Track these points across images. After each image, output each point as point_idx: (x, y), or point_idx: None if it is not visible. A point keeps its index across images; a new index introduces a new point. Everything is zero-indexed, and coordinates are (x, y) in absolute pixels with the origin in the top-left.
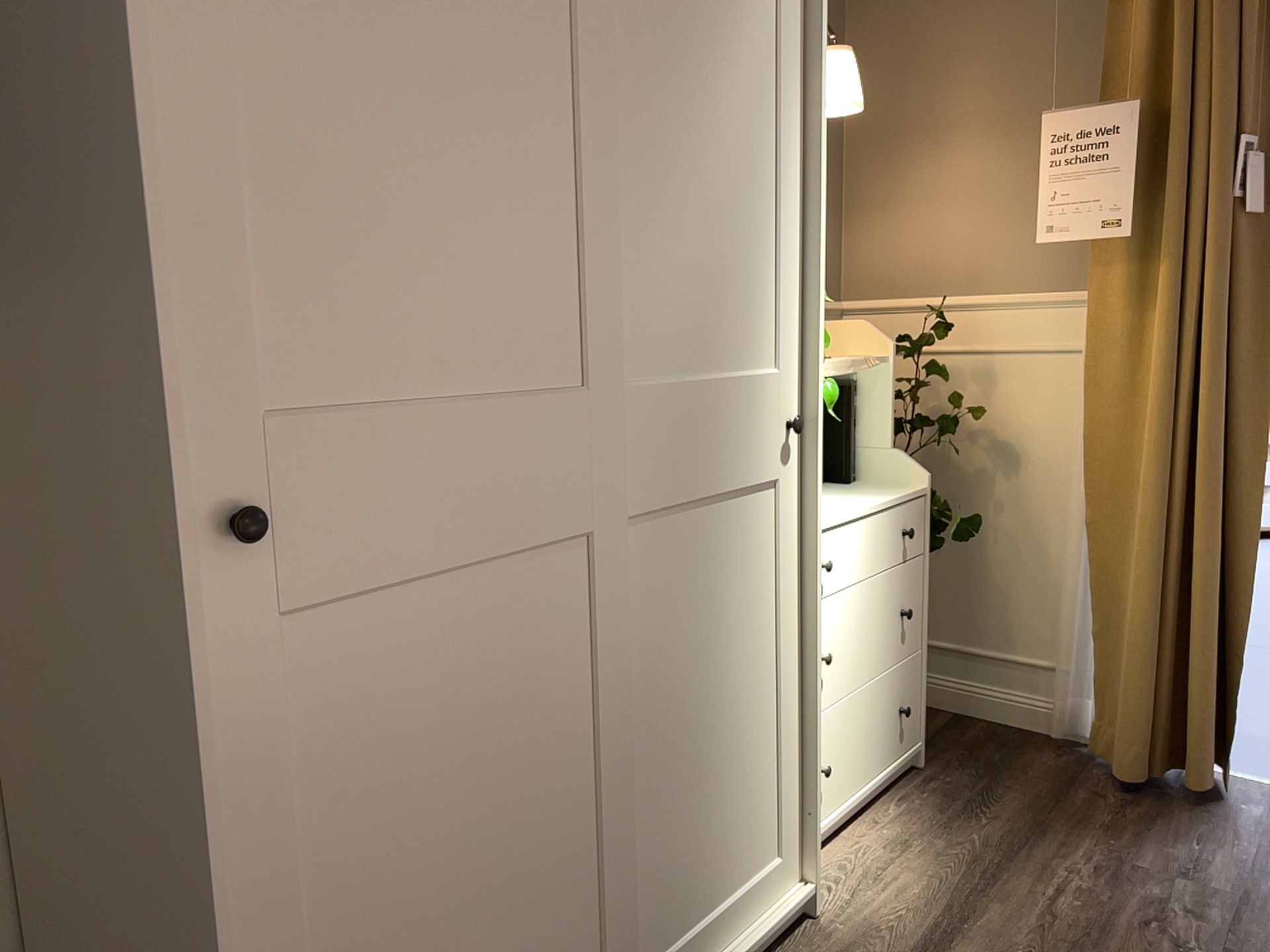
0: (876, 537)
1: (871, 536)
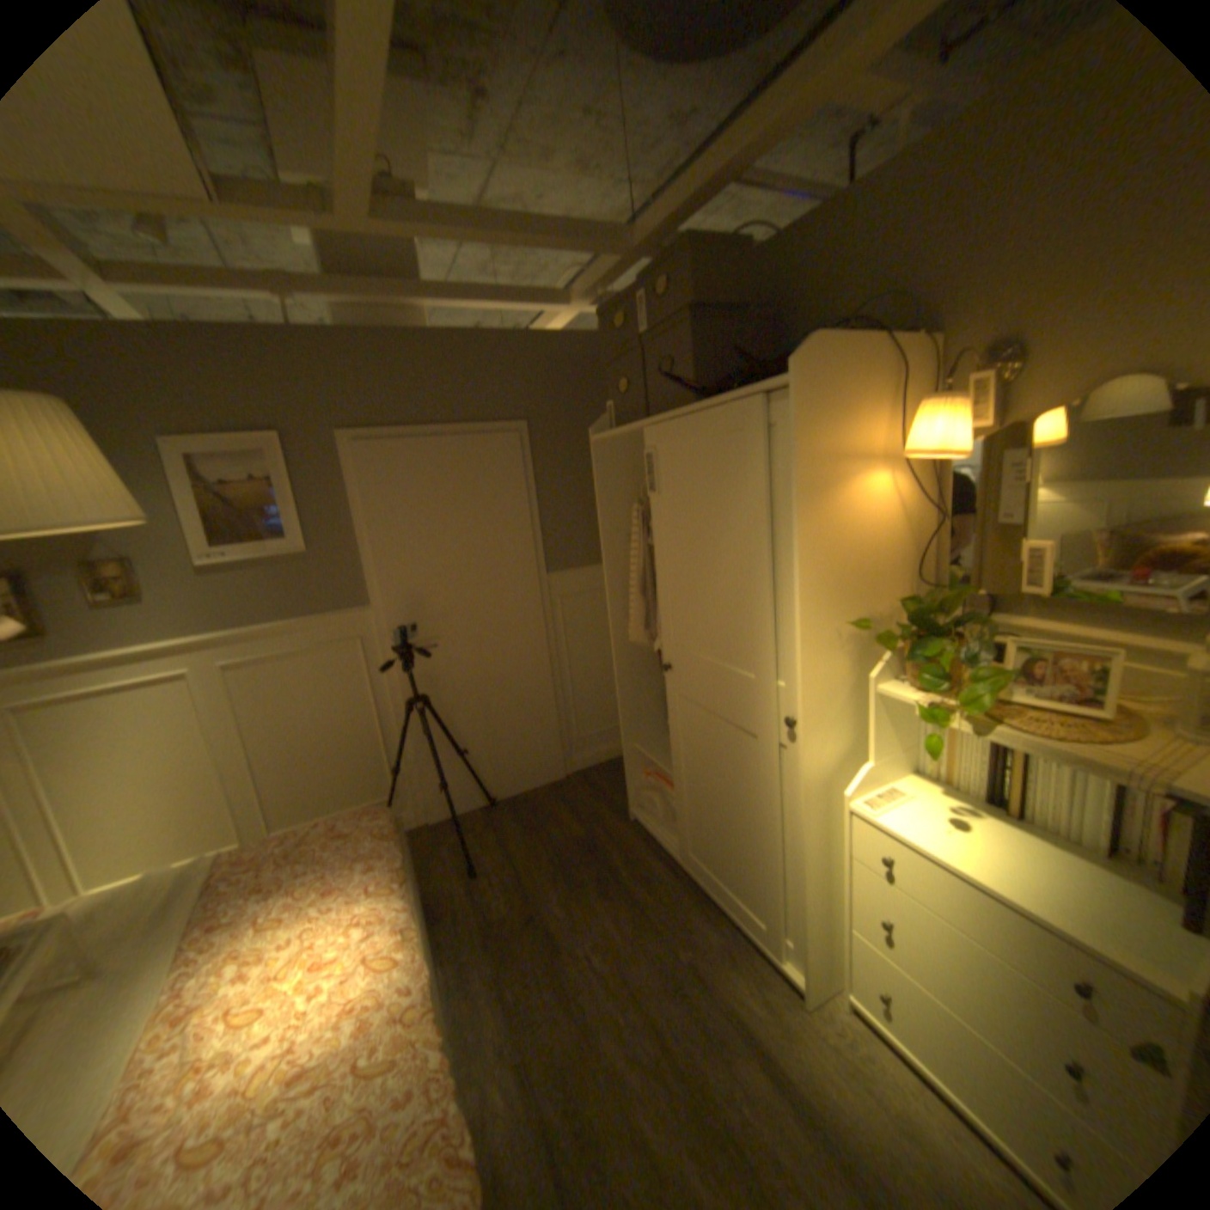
0: (996, 924)
1: (984, 913)
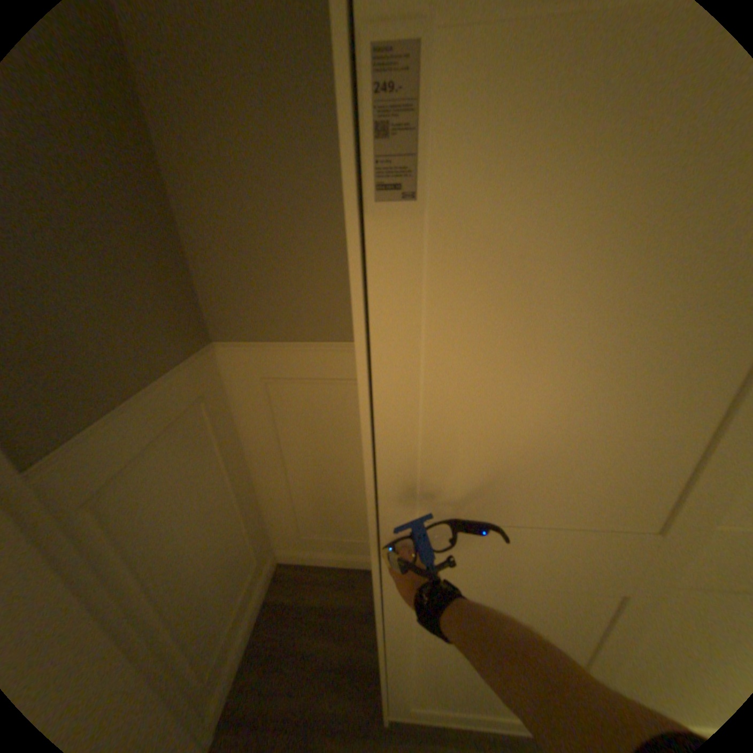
0: None
1: None
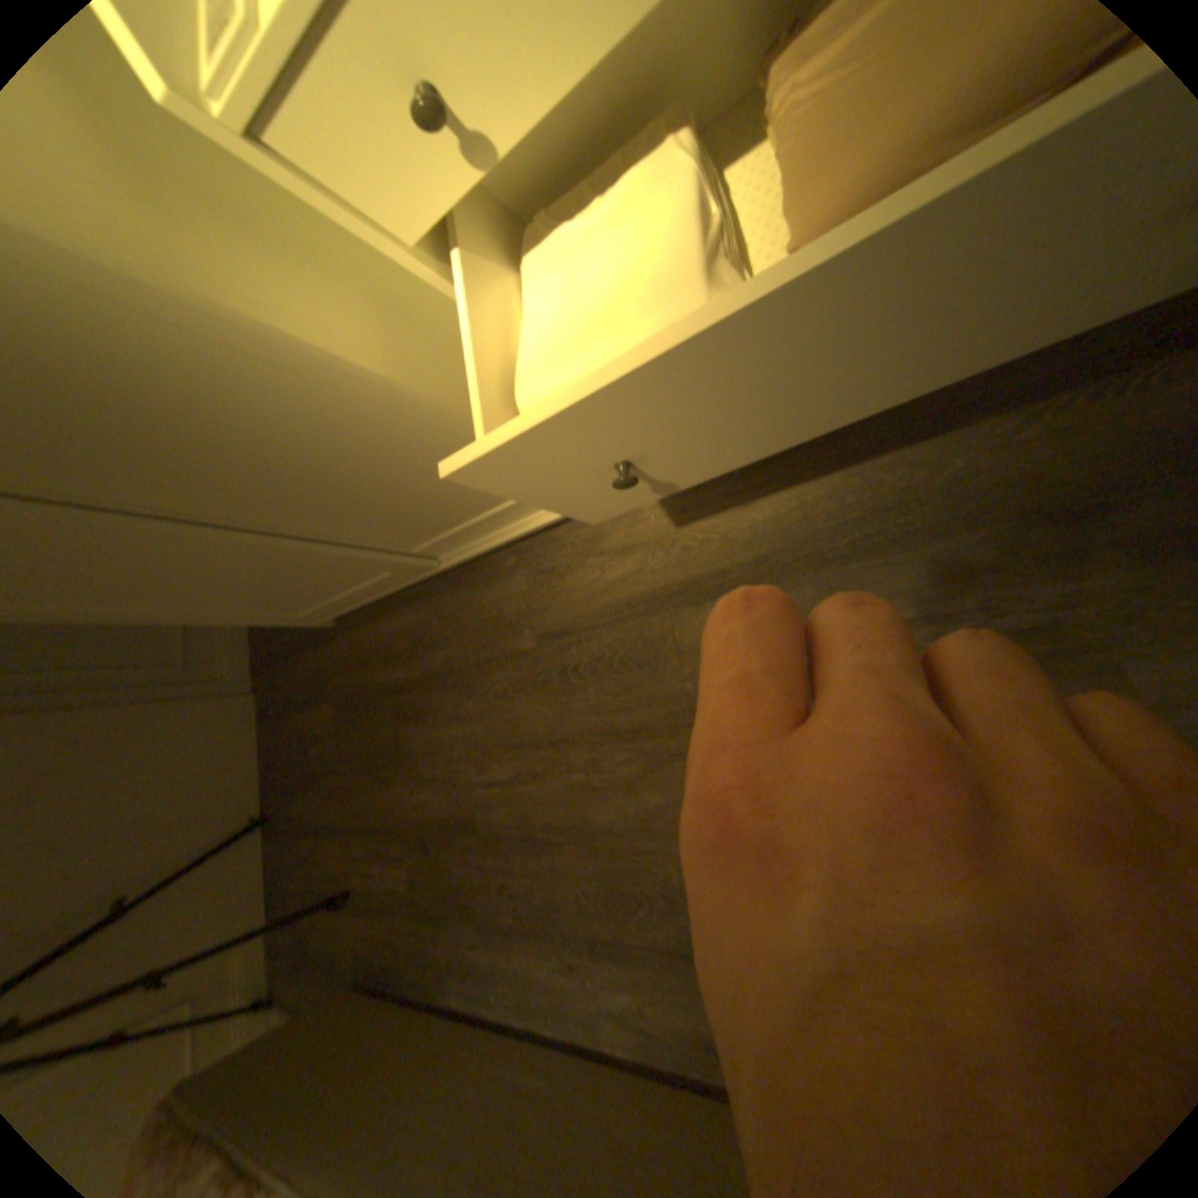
0: None
1: None
